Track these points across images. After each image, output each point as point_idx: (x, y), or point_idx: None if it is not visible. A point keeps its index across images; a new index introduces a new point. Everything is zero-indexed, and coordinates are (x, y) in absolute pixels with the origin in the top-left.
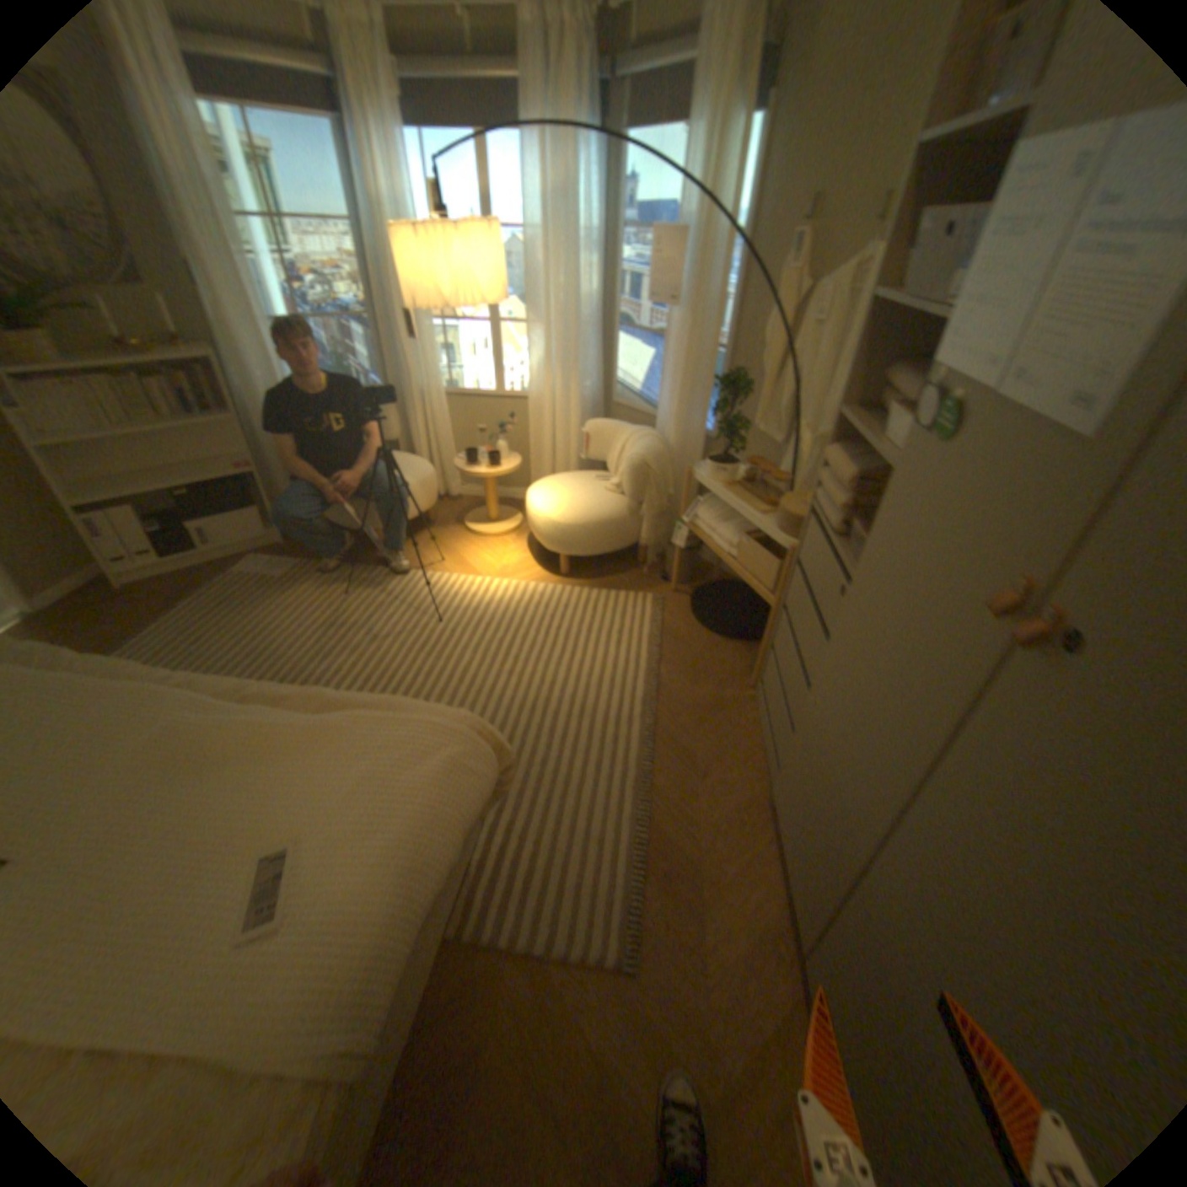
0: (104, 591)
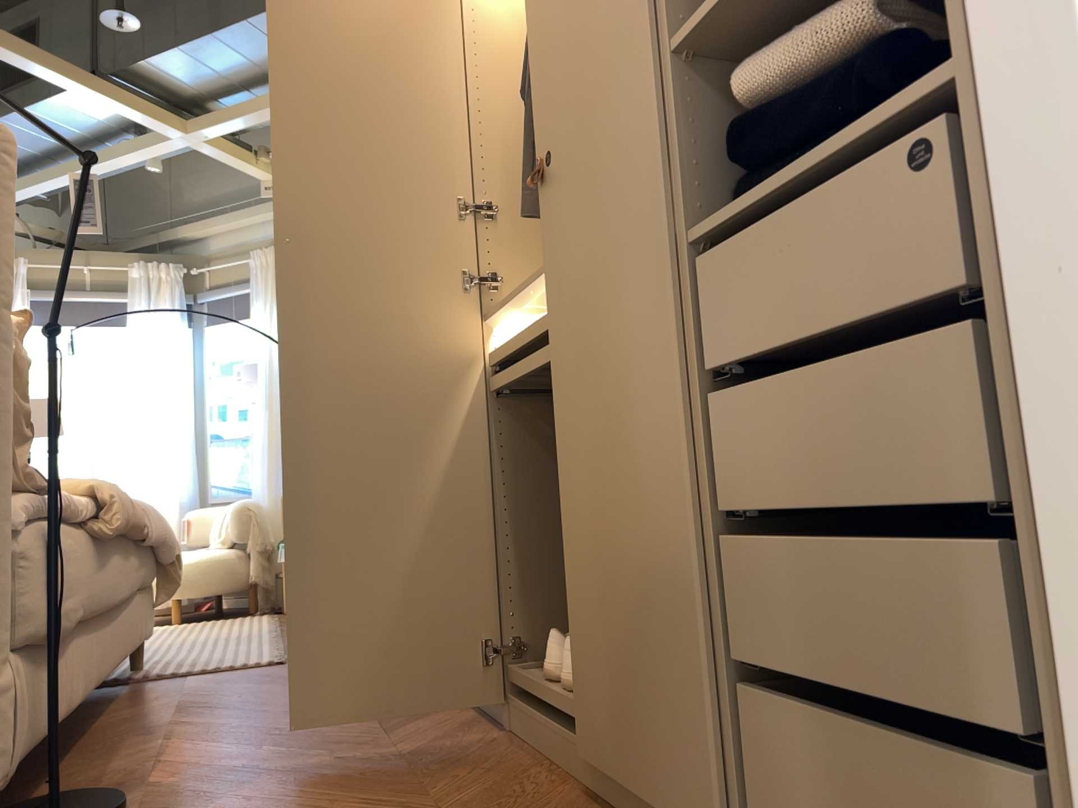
0: None
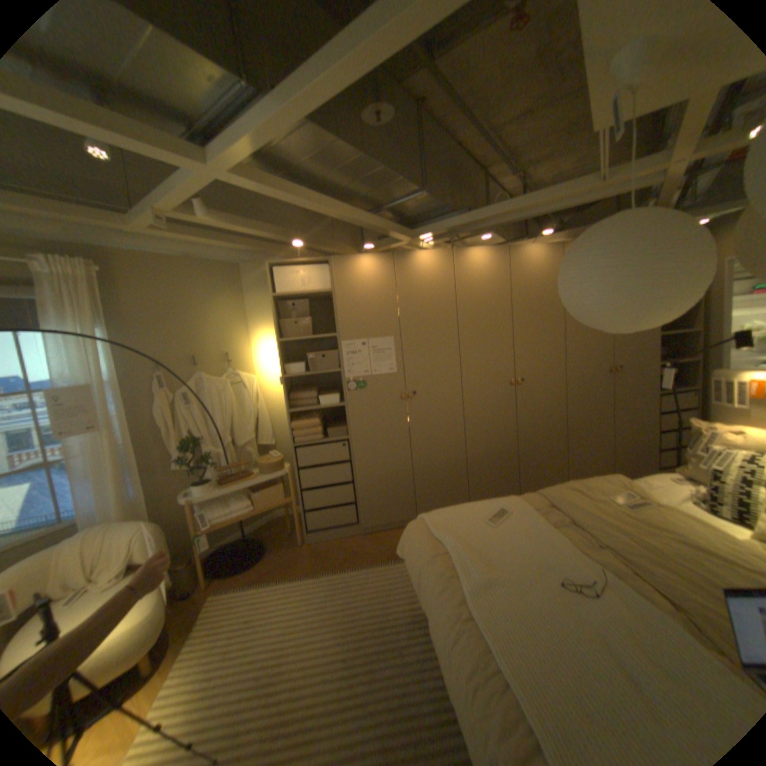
0: None
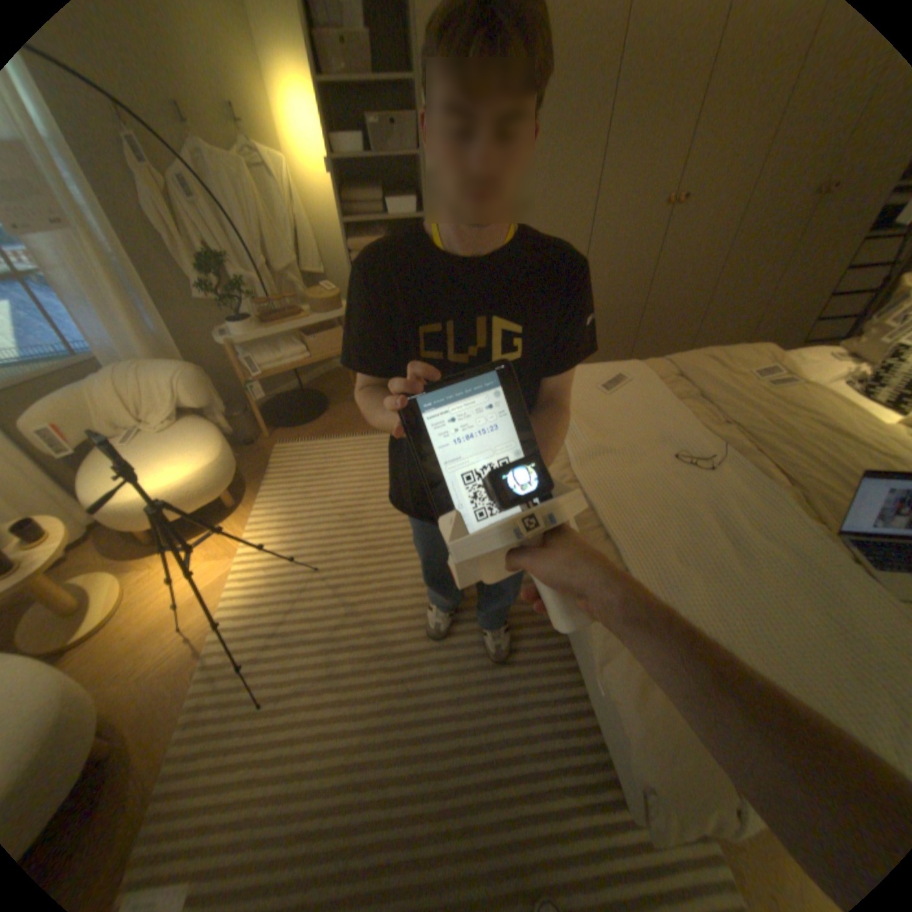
0: None
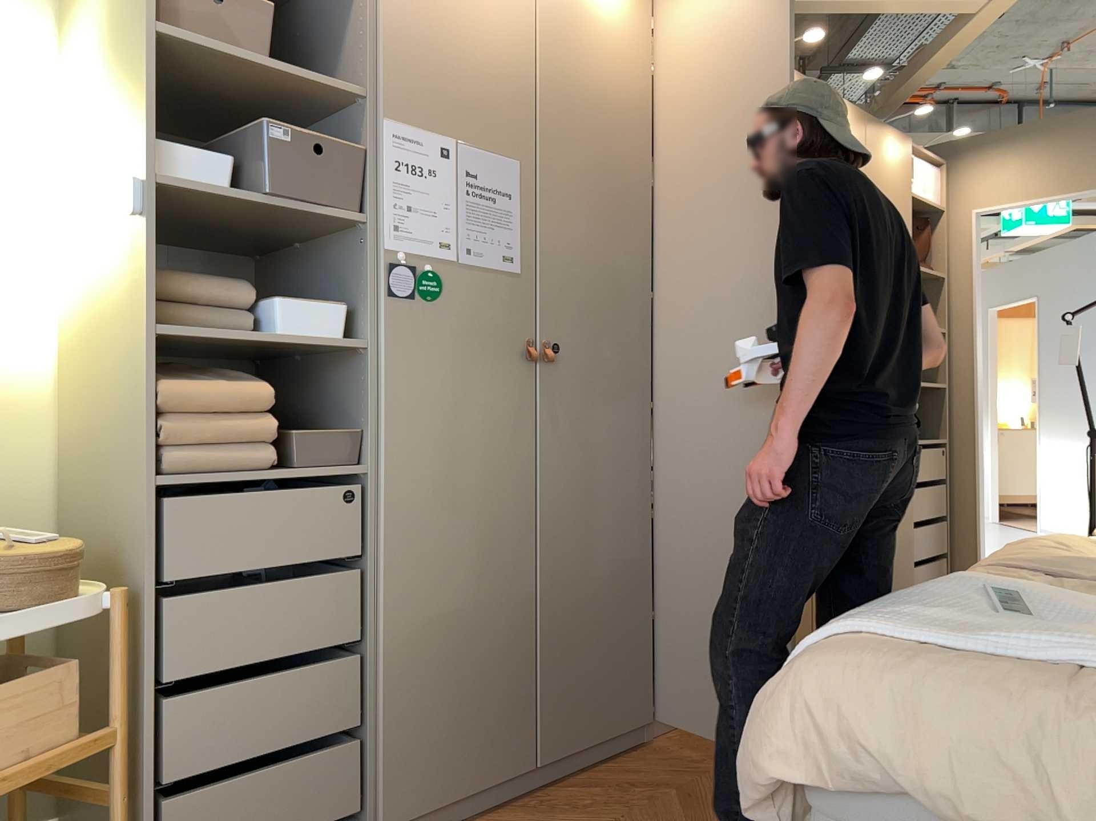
0: None
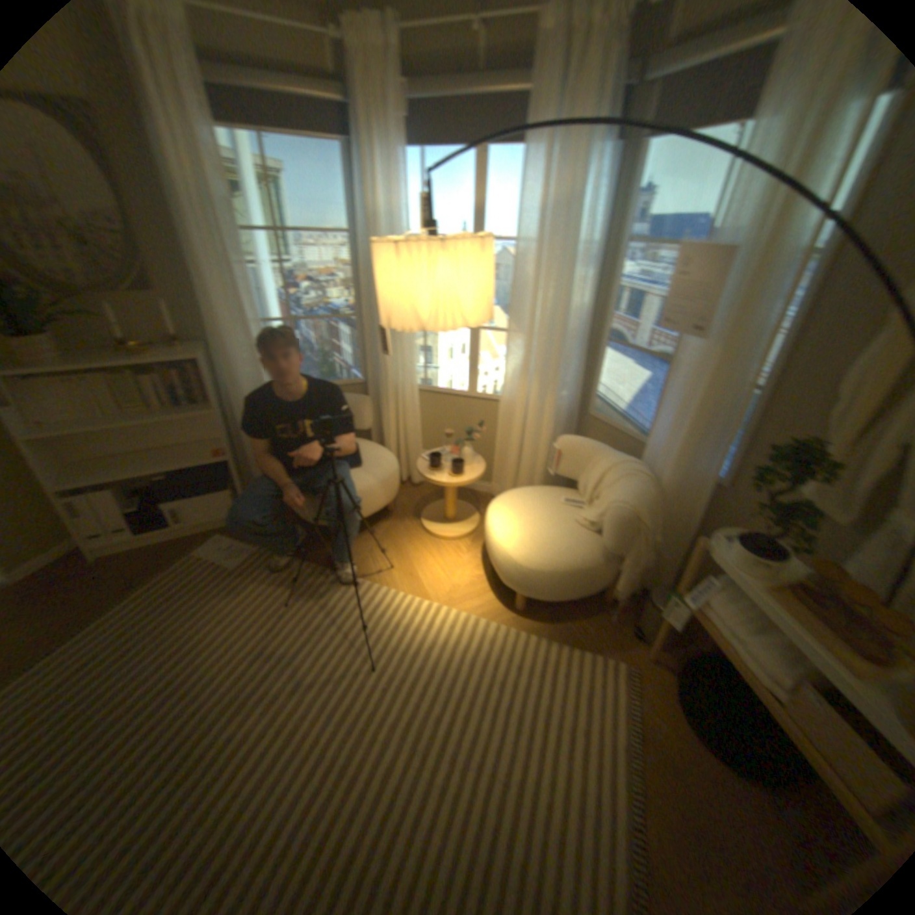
0: (79, 563)
